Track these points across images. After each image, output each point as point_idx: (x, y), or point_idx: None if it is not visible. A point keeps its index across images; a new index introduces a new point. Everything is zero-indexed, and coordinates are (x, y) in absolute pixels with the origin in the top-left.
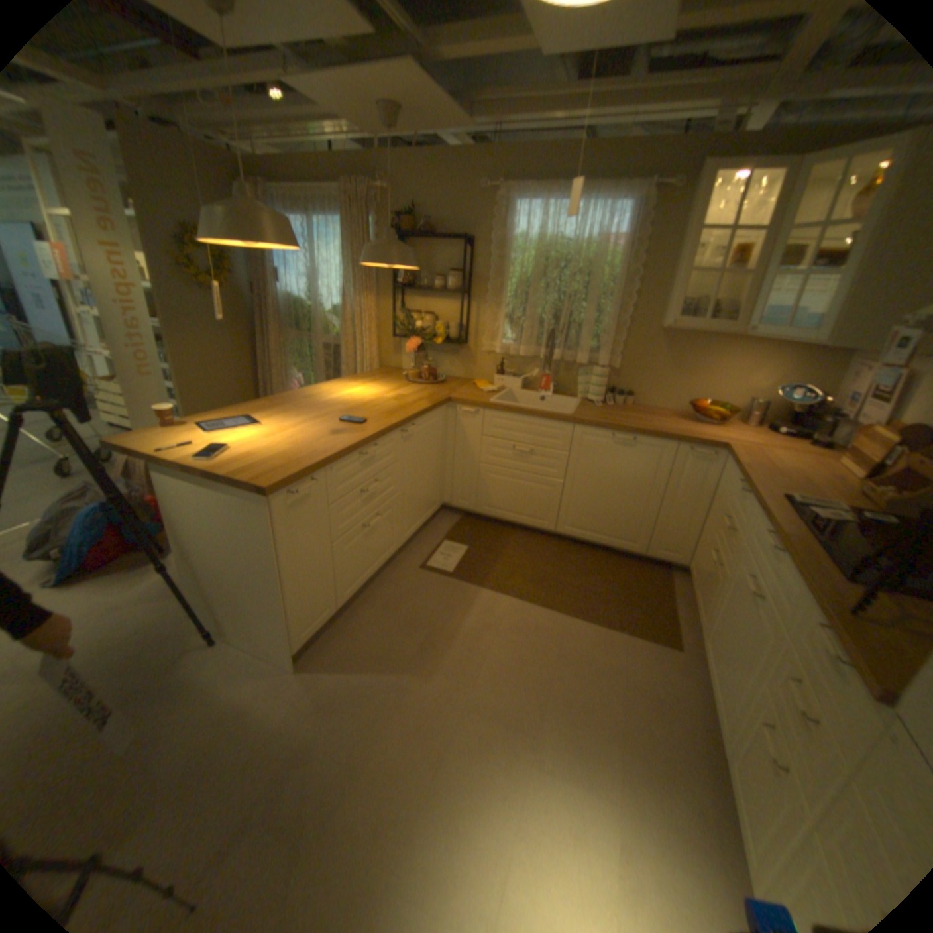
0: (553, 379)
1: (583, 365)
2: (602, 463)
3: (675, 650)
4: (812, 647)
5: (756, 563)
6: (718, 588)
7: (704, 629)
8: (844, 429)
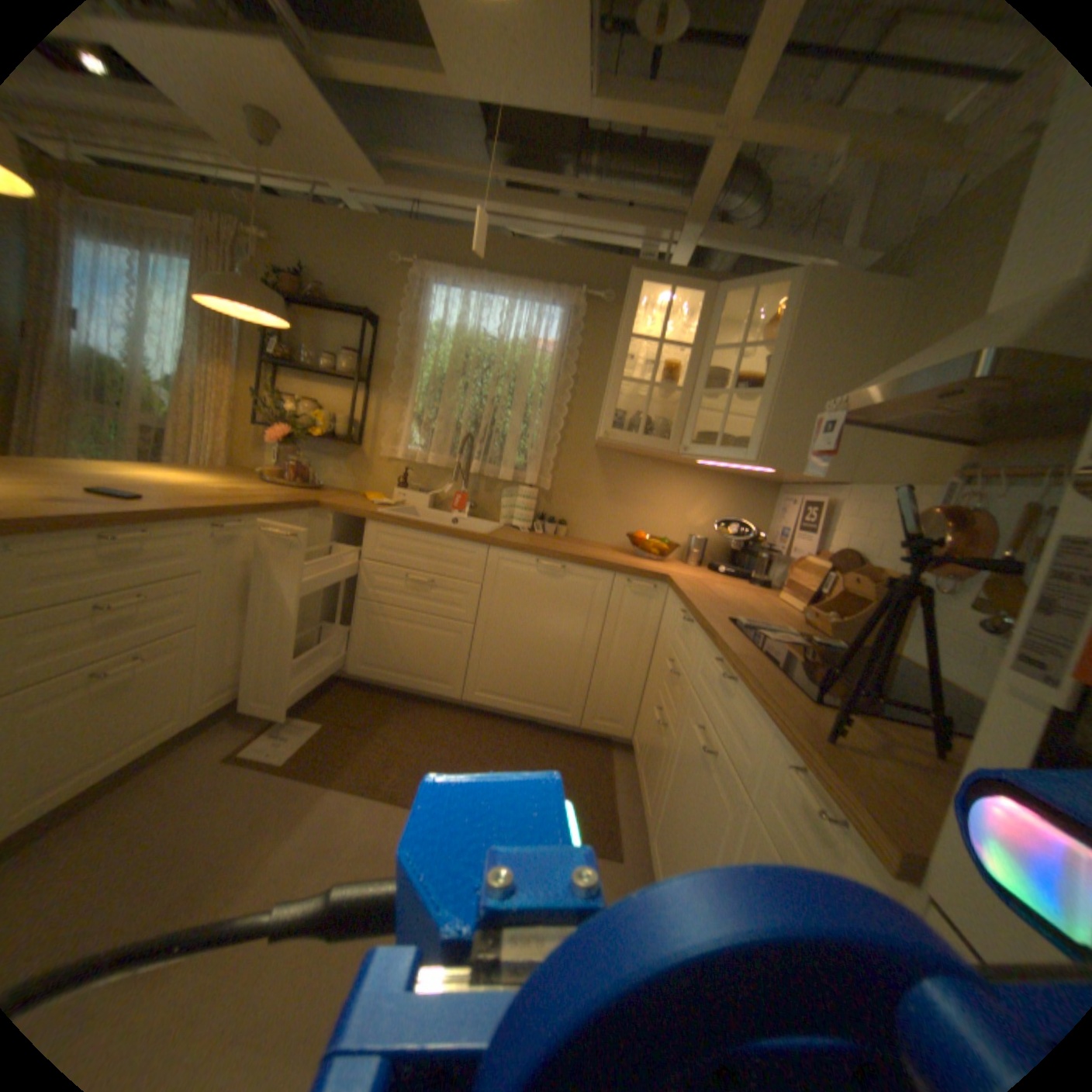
0: (472, 501)
1: (508, 486)
2: (523, 600)
3: (612, 863)
4: (783, 809)
5: (704, 710)
6: (663, 759)
7: (648, 824)
8: (777, 571)
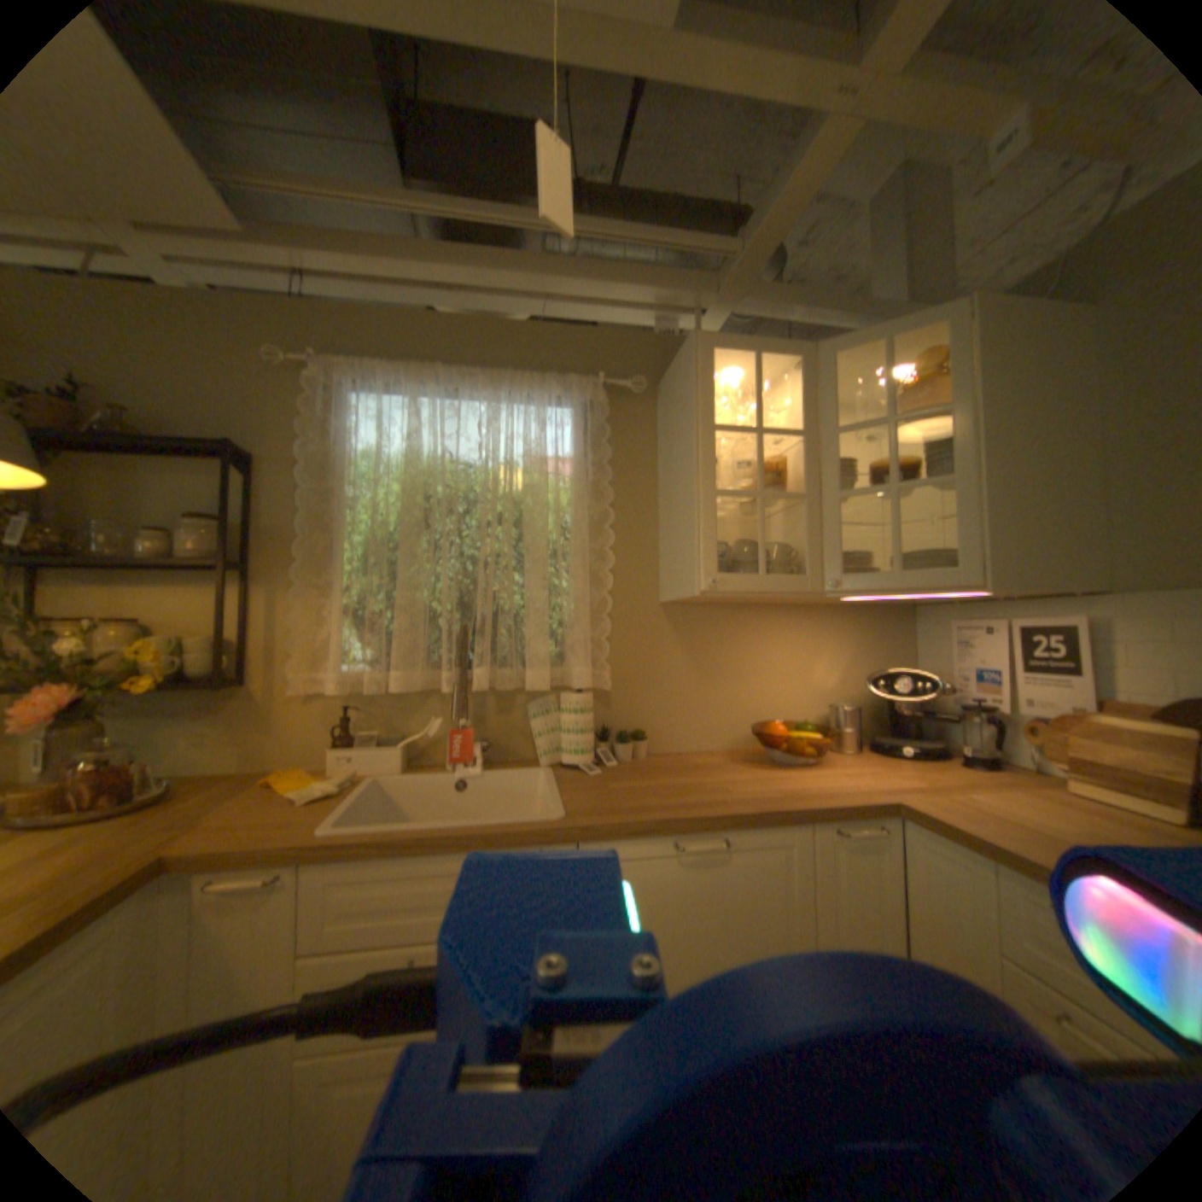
0: (479, 732)
1: (537, 692)
2: (669, 929)
3: None
4: None
5: None
6: None
7: None
8: (976, 731)
